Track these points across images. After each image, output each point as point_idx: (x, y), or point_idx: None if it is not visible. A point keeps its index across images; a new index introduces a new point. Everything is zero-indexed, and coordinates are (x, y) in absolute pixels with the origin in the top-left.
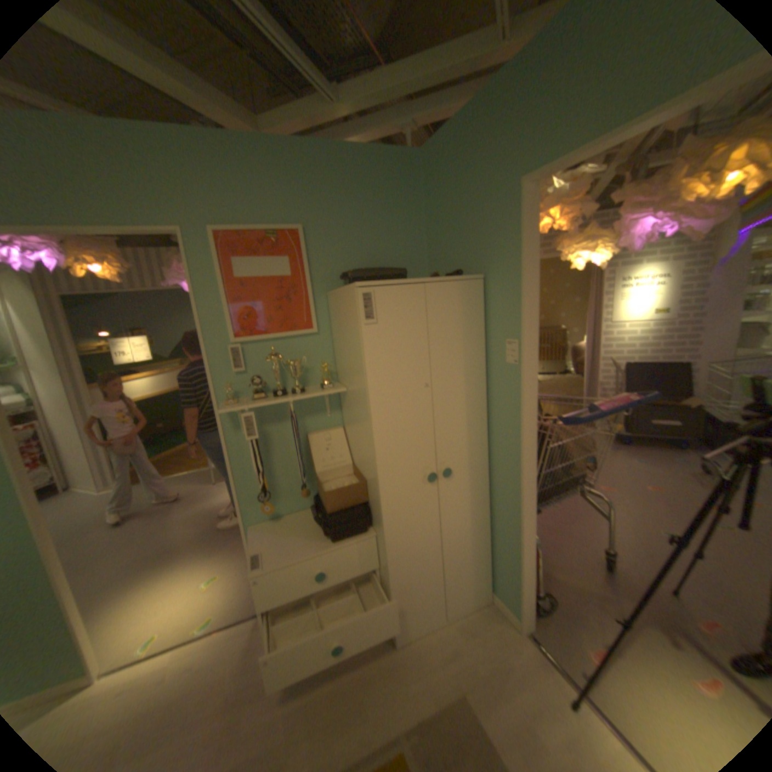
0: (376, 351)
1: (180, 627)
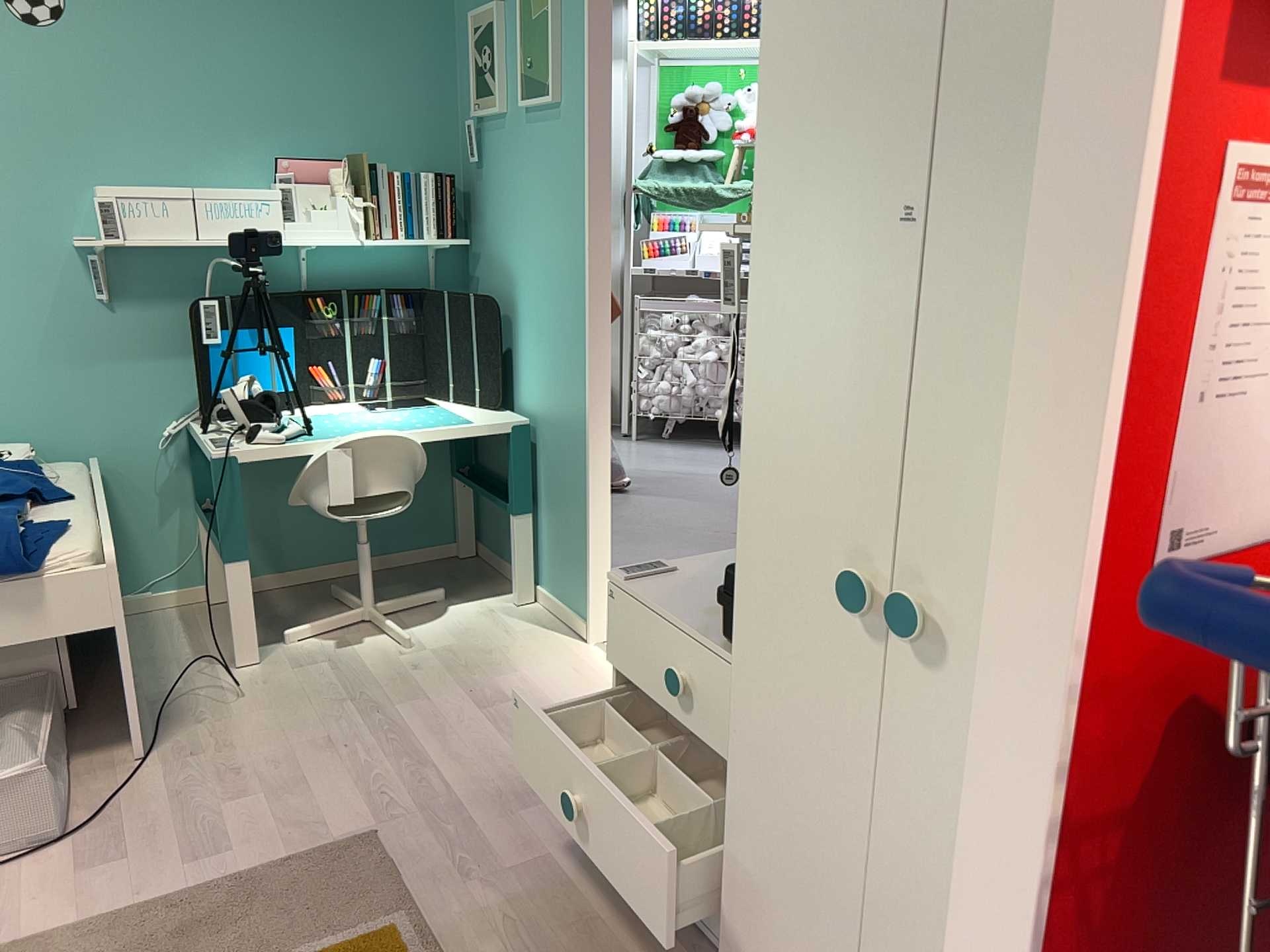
0: (783, 45)
1: None
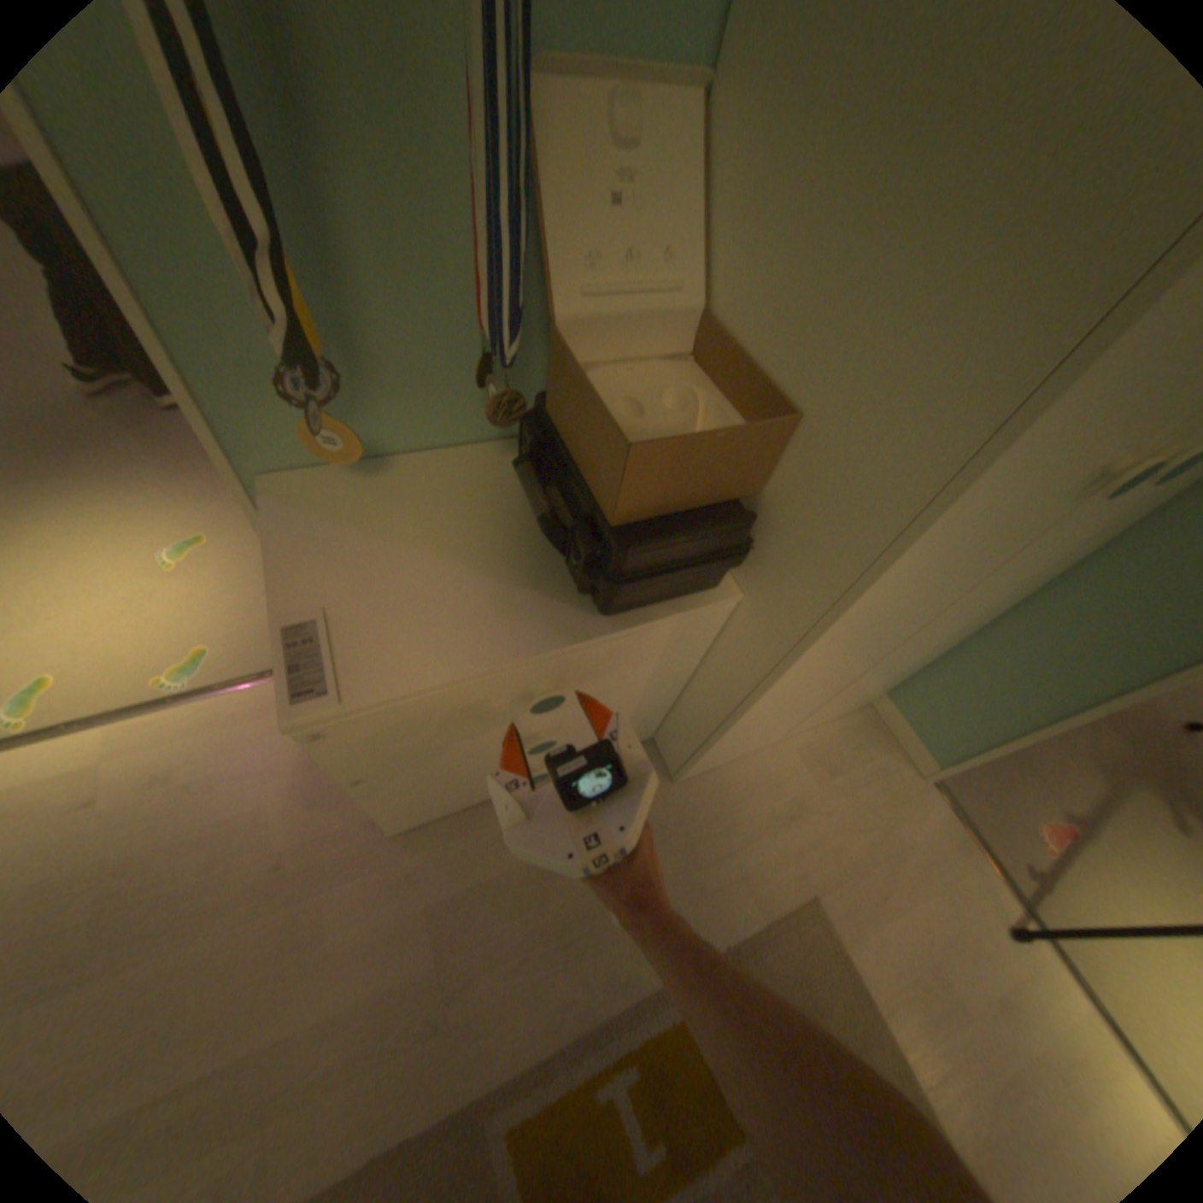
0: None
1: (114, 660)
